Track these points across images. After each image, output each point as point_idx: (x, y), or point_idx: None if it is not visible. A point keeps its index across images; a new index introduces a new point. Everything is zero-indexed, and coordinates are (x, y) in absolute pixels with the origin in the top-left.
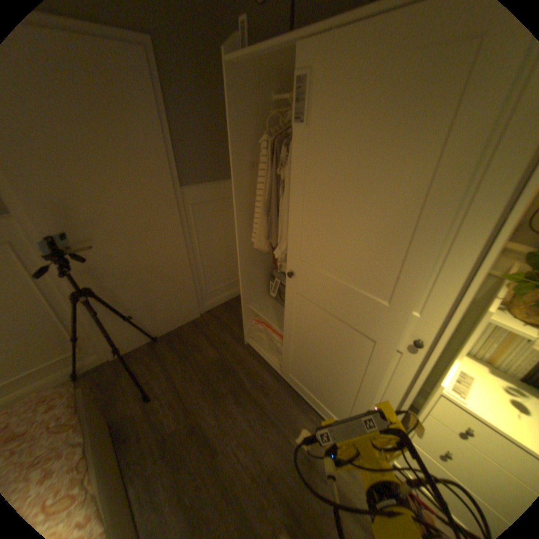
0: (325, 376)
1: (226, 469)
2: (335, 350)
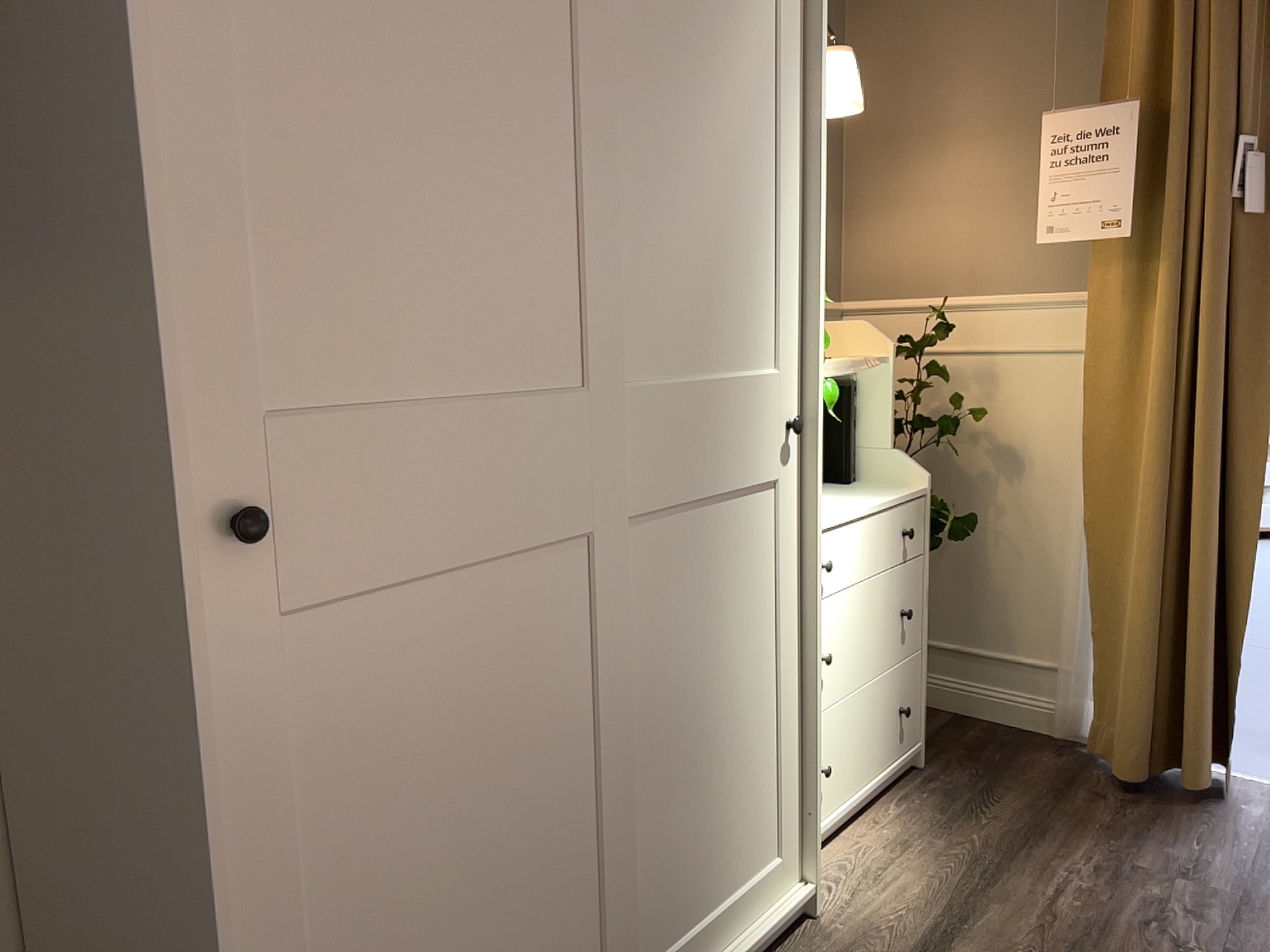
0: (681, 806)
1: None
2: (689, 653)
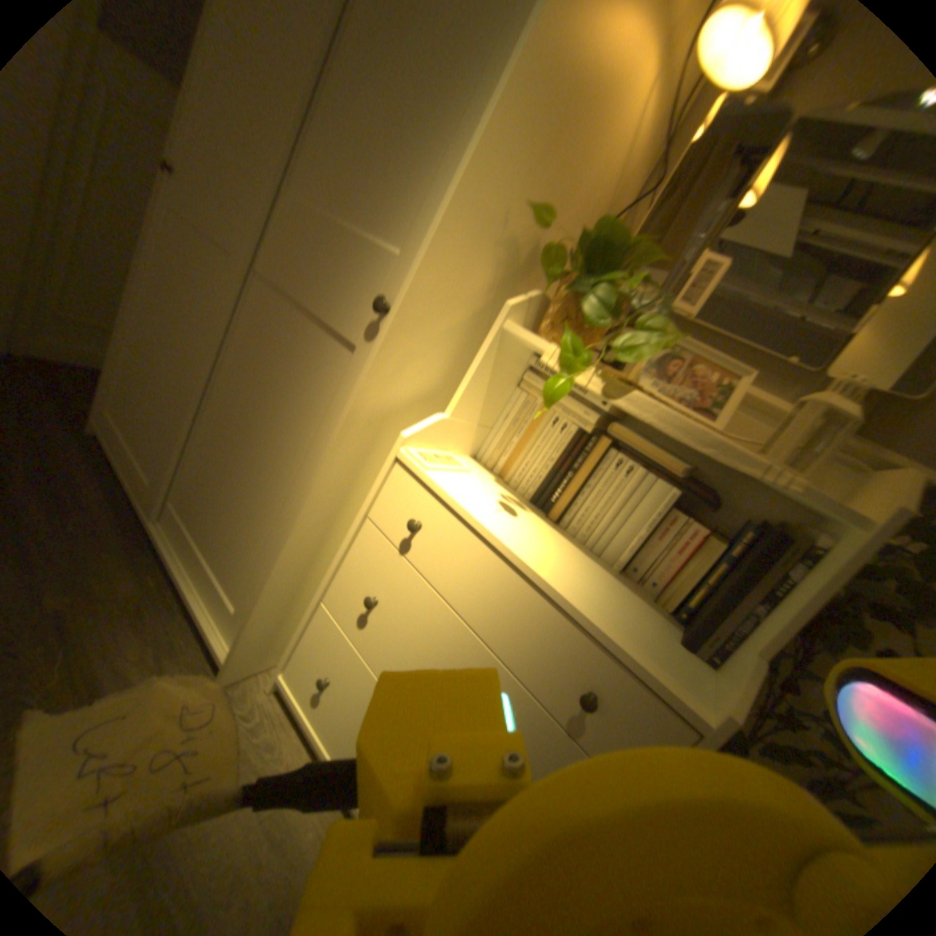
0: (215, 469)
1: None
2: (252, 393)
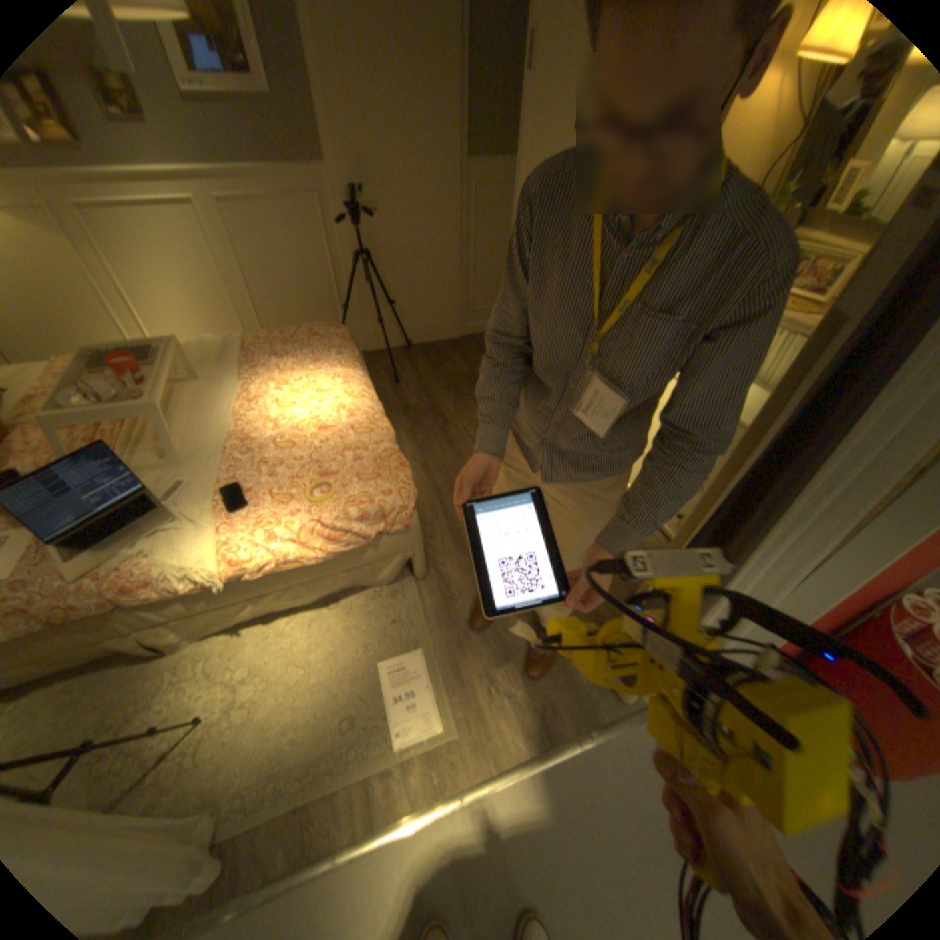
0: None
1: (455, 433)
2: None
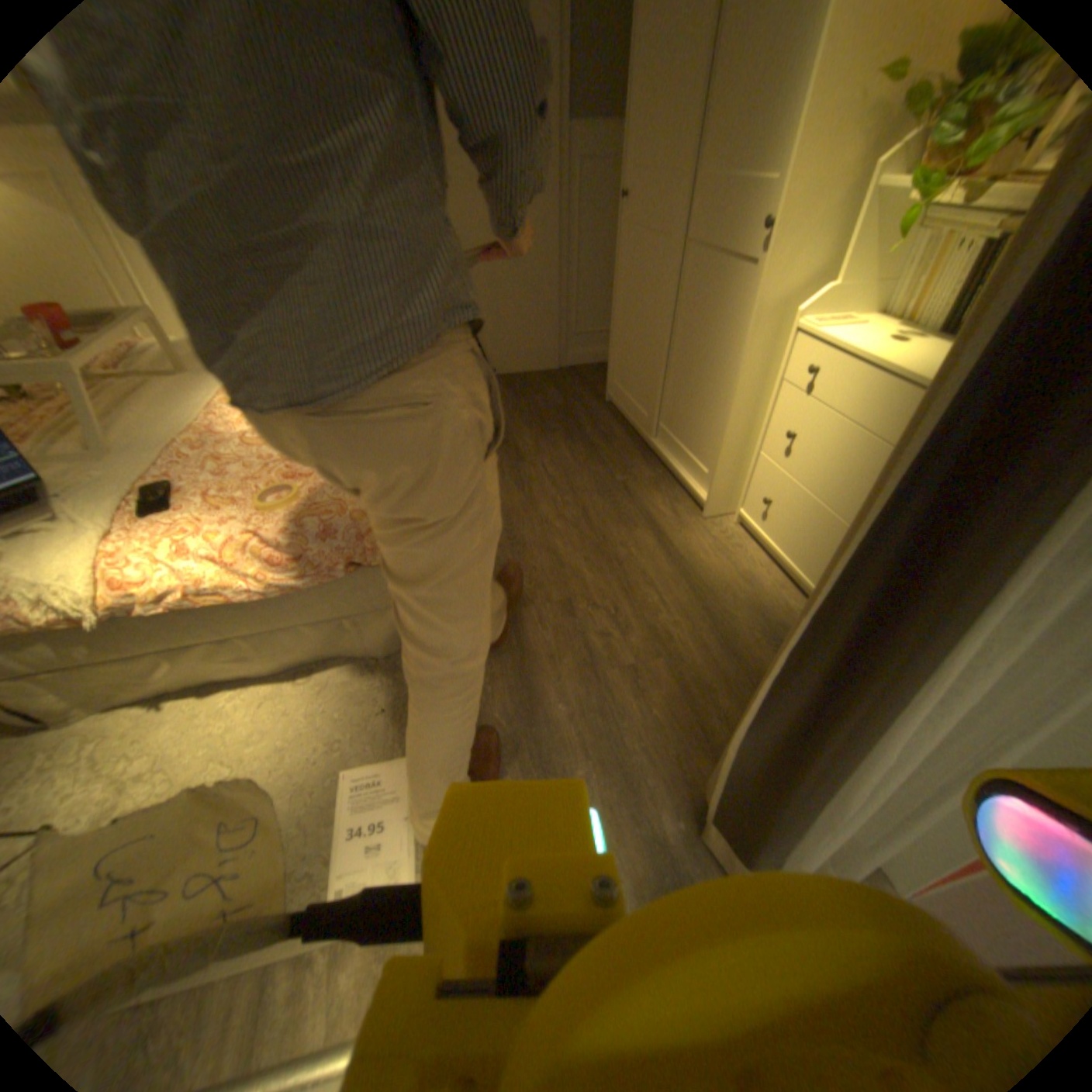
0: (685, 386)
1: (529, 472)
2: (700, 323)
